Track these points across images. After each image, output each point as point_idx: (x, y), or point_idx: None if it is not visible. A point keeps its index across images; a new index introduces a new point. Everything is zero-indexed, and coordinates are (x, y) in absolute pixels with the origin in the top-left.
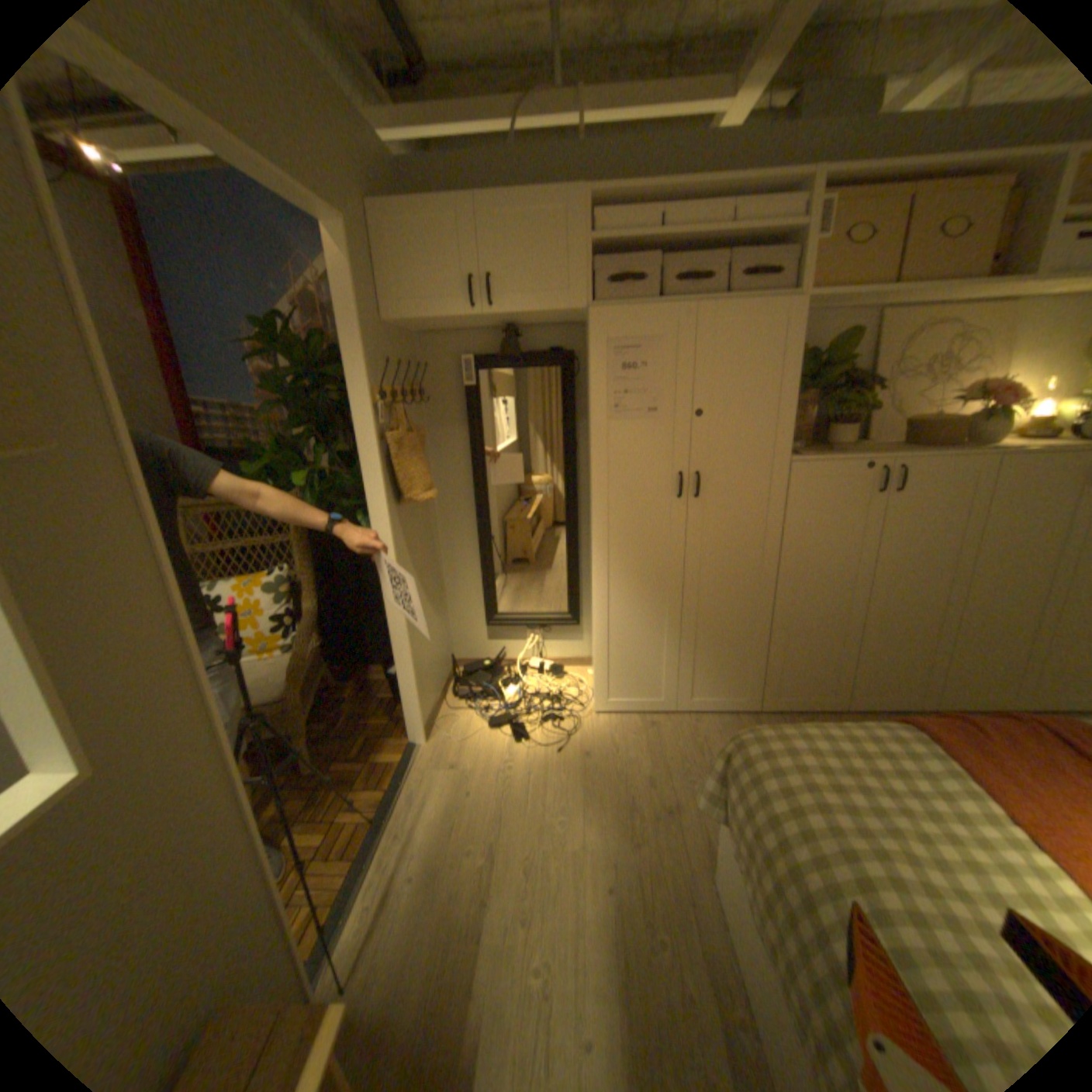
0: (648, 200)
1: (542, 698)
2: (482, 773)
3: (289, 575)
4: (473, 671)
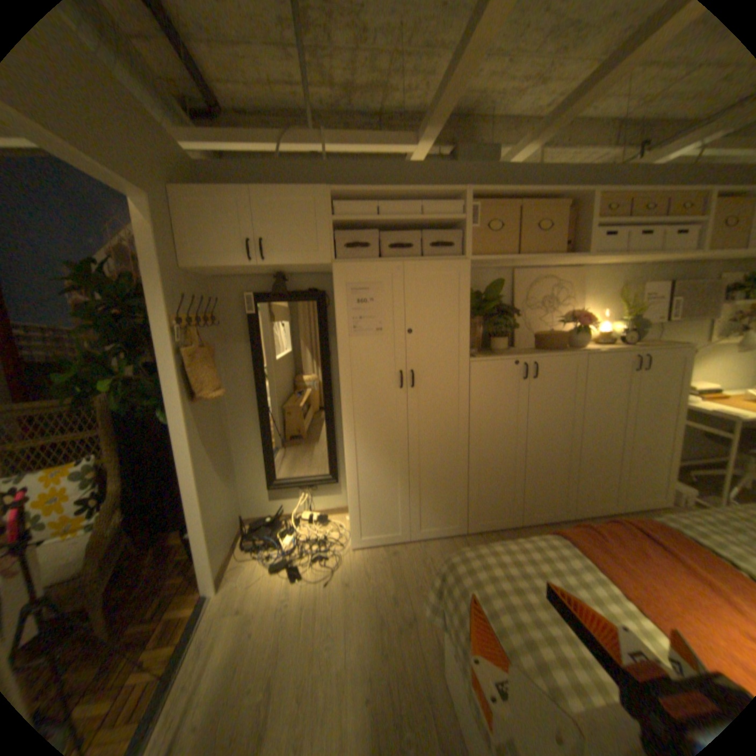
0: (368, 198)
1: (311, 542)
2: (262, 613)
3: (95, 462)
4: (256, 527)
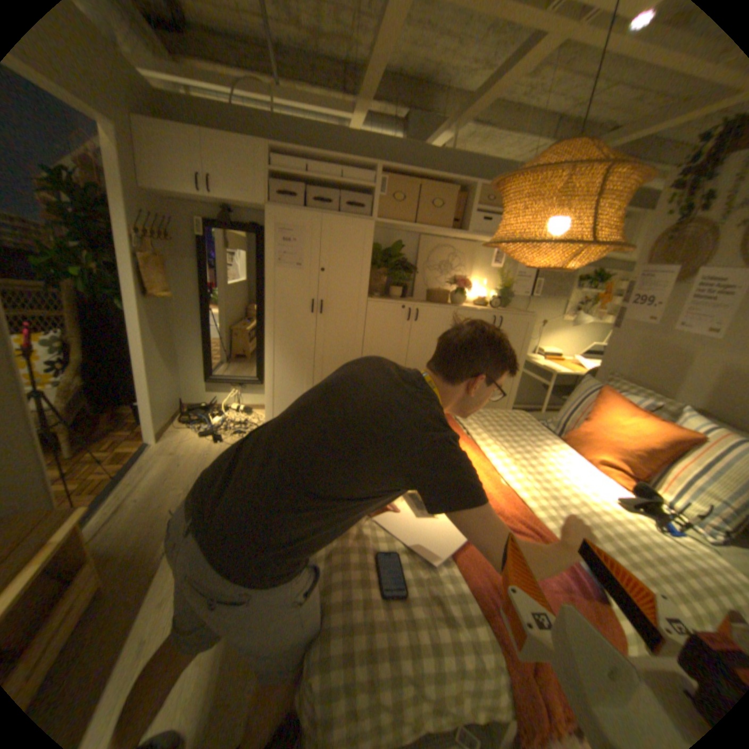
0: (302, 156)
1: (235, 422)
2: (190, 456)
3: (62, 336)
4: (194, 409)
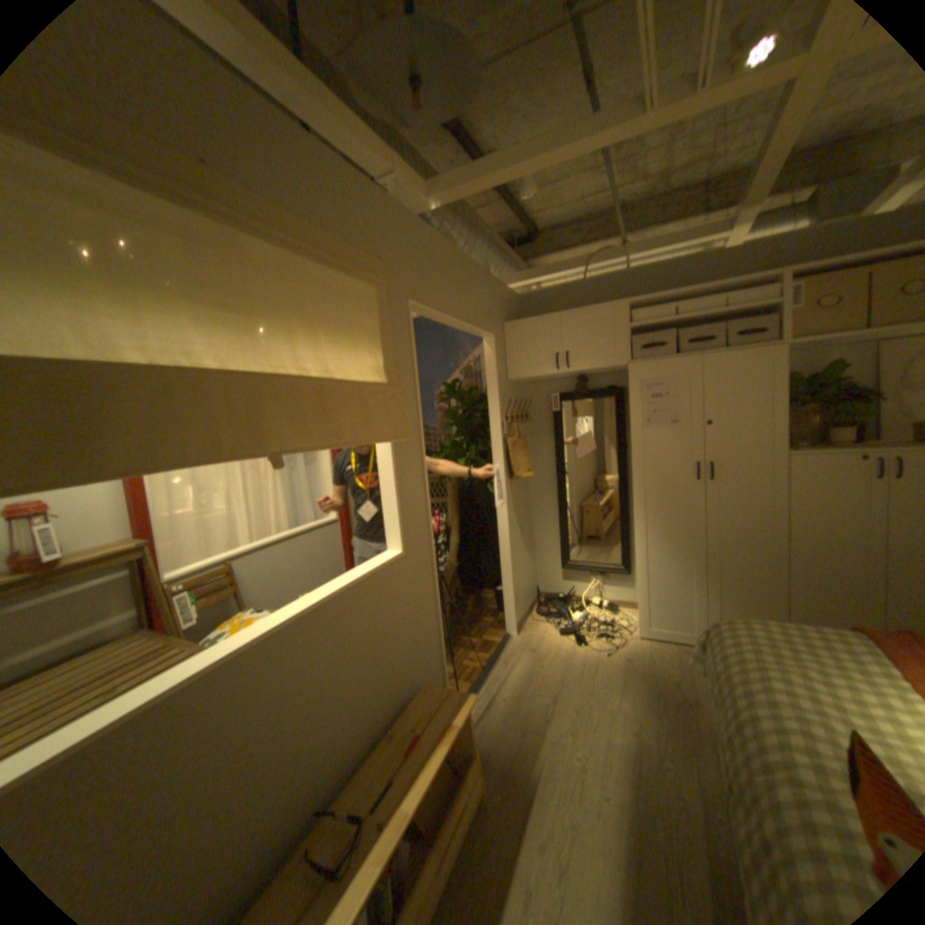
0: (667, 301)
1: (599, 623)
2: (552, 660)
3: (445, 521)
4: (550, 601)
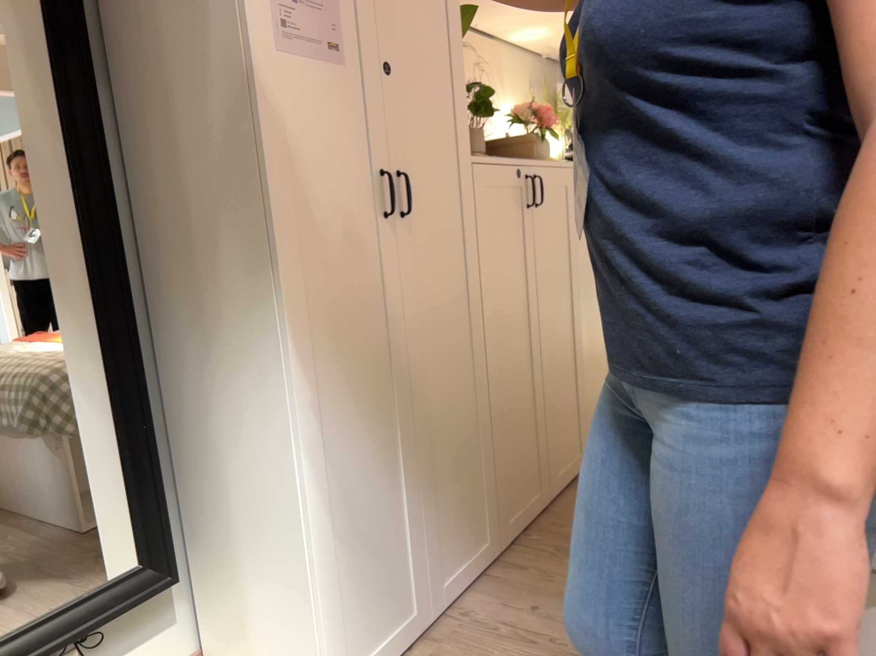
0: None
1: None
2: None
3: None
4: None
